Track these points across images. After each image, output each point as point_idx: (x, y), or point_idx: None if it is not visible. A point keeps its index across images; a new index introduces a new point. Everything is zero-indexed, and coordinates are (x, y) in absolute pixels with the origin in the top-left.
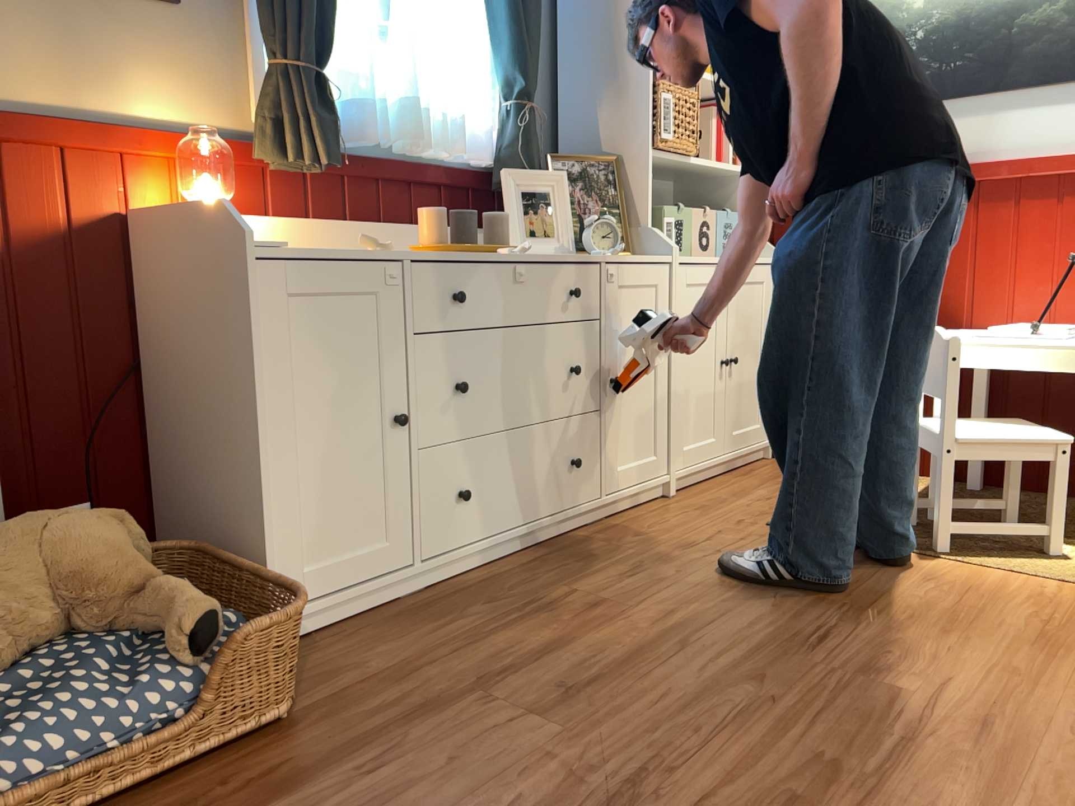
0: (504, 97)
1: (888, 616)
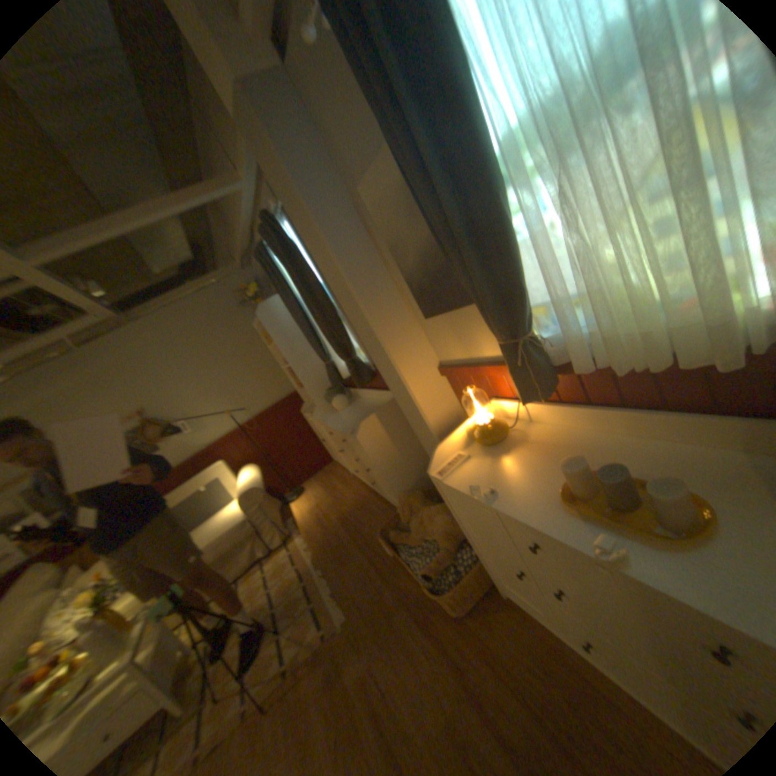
0: None
1: None
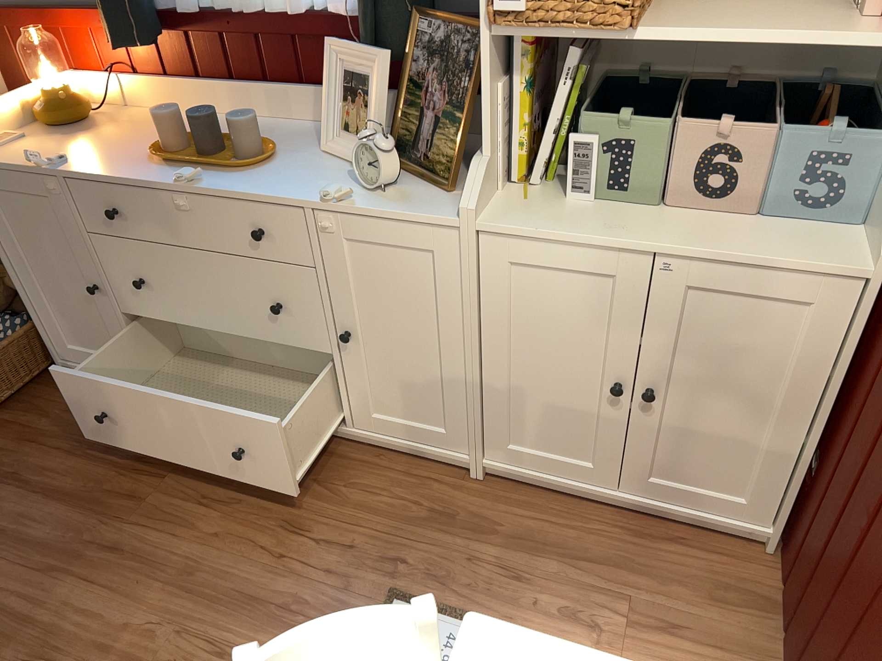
0: None
1: None
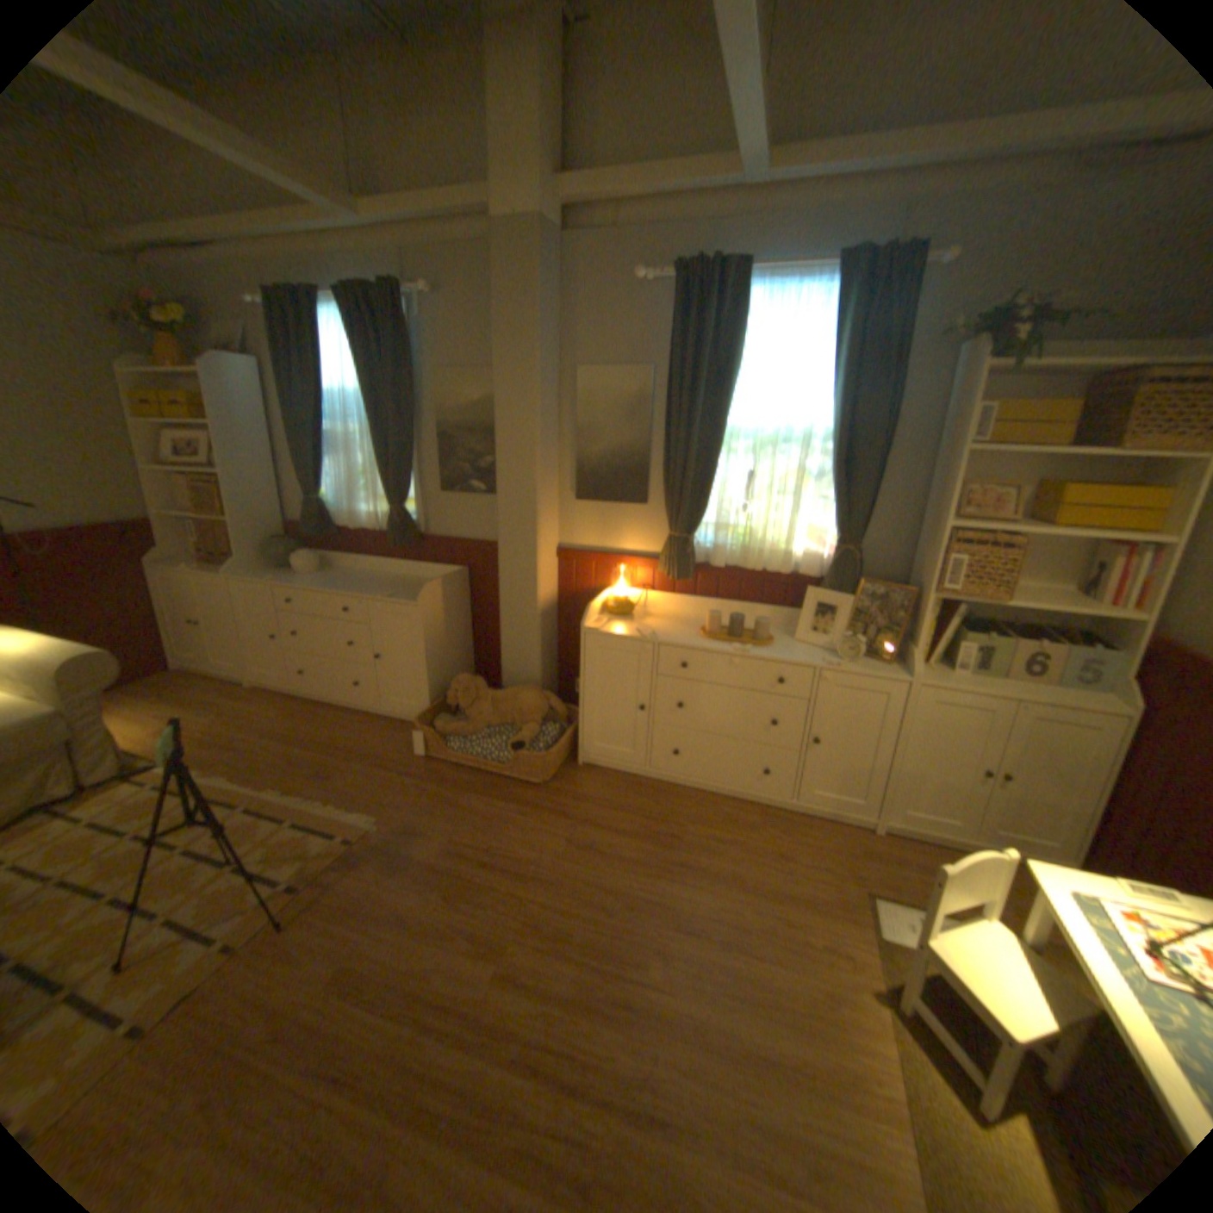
0: (837, 539)
1: (745, 970)
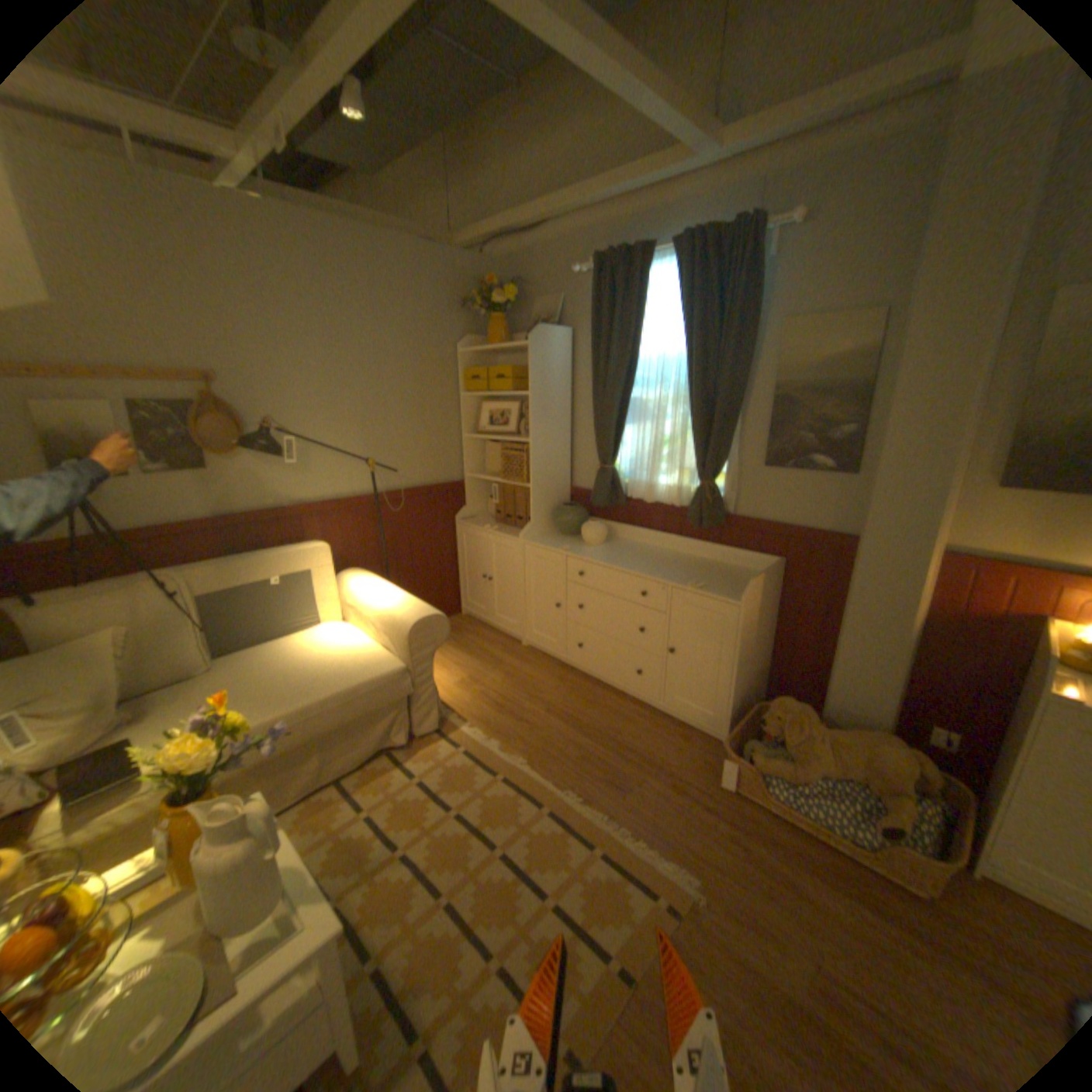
0: None
1: None
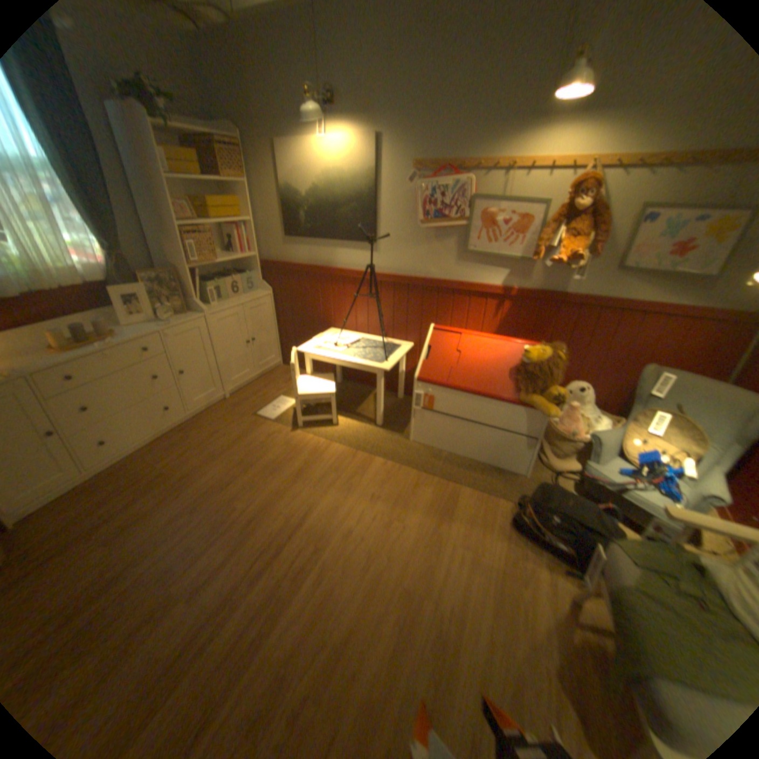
0: (101, 248)
1: (257, 467)
